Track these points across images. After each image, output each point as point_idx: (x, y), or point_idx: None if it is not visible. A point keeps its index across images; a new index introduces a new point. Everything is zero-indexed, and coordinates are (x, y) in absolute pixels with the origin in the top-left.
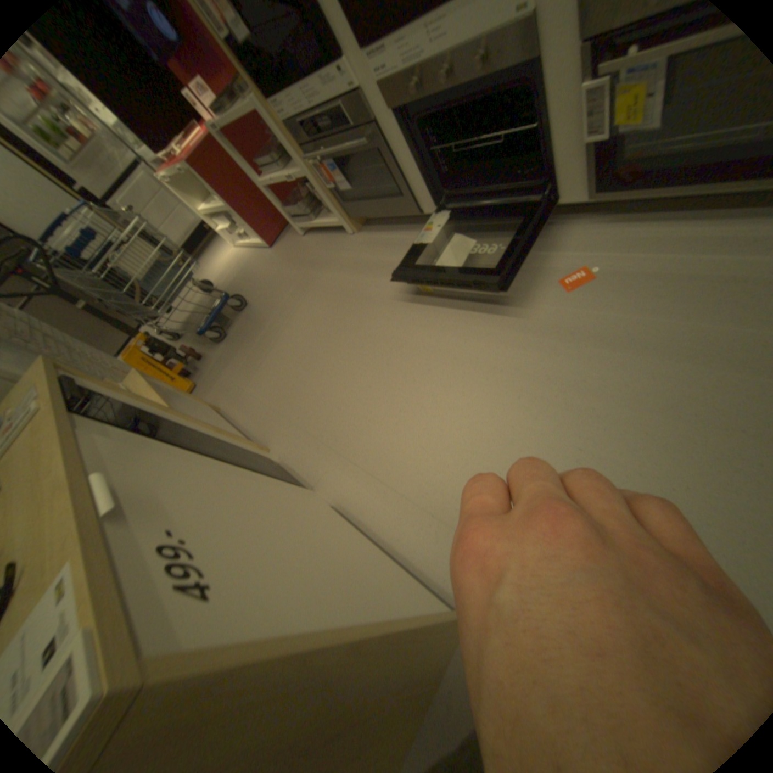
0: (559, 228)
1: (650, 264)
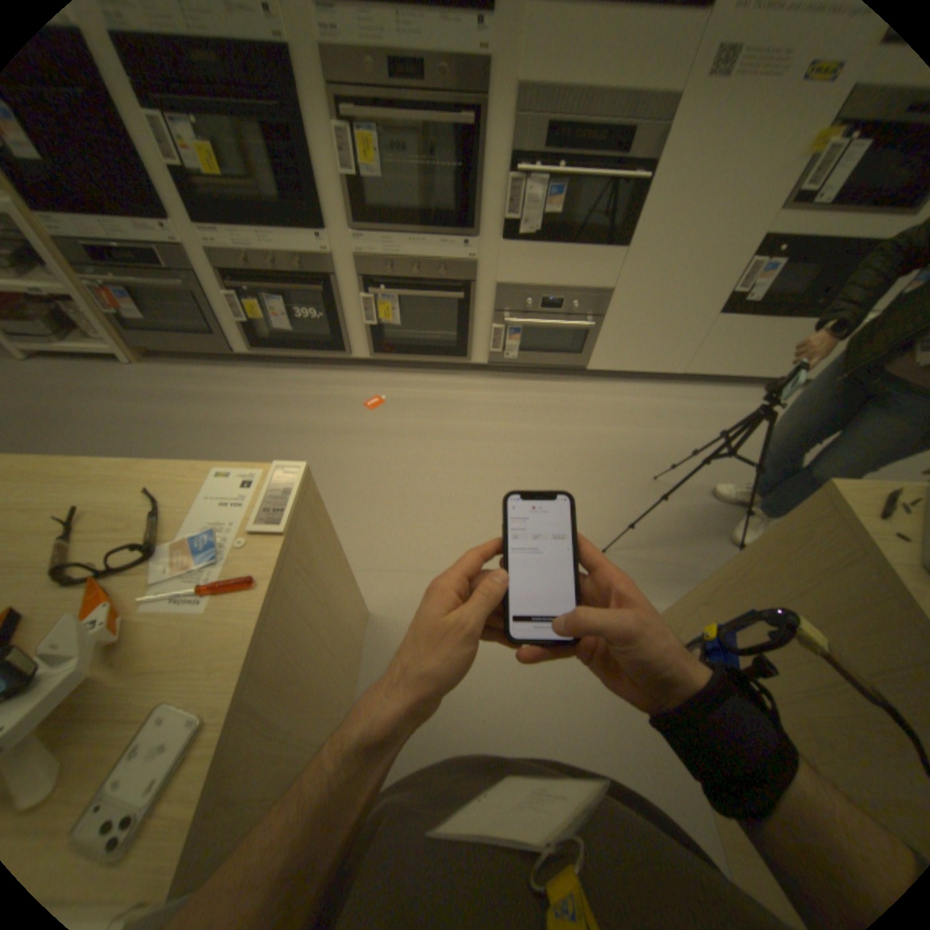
0: (353, 376)
1: (410, 397)
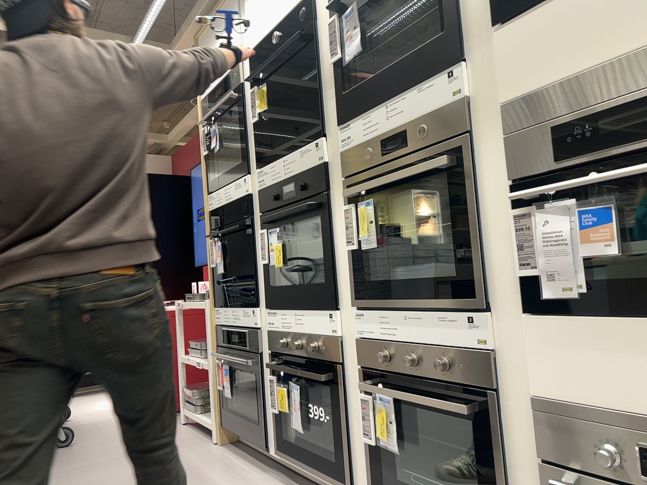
0: None
1: None
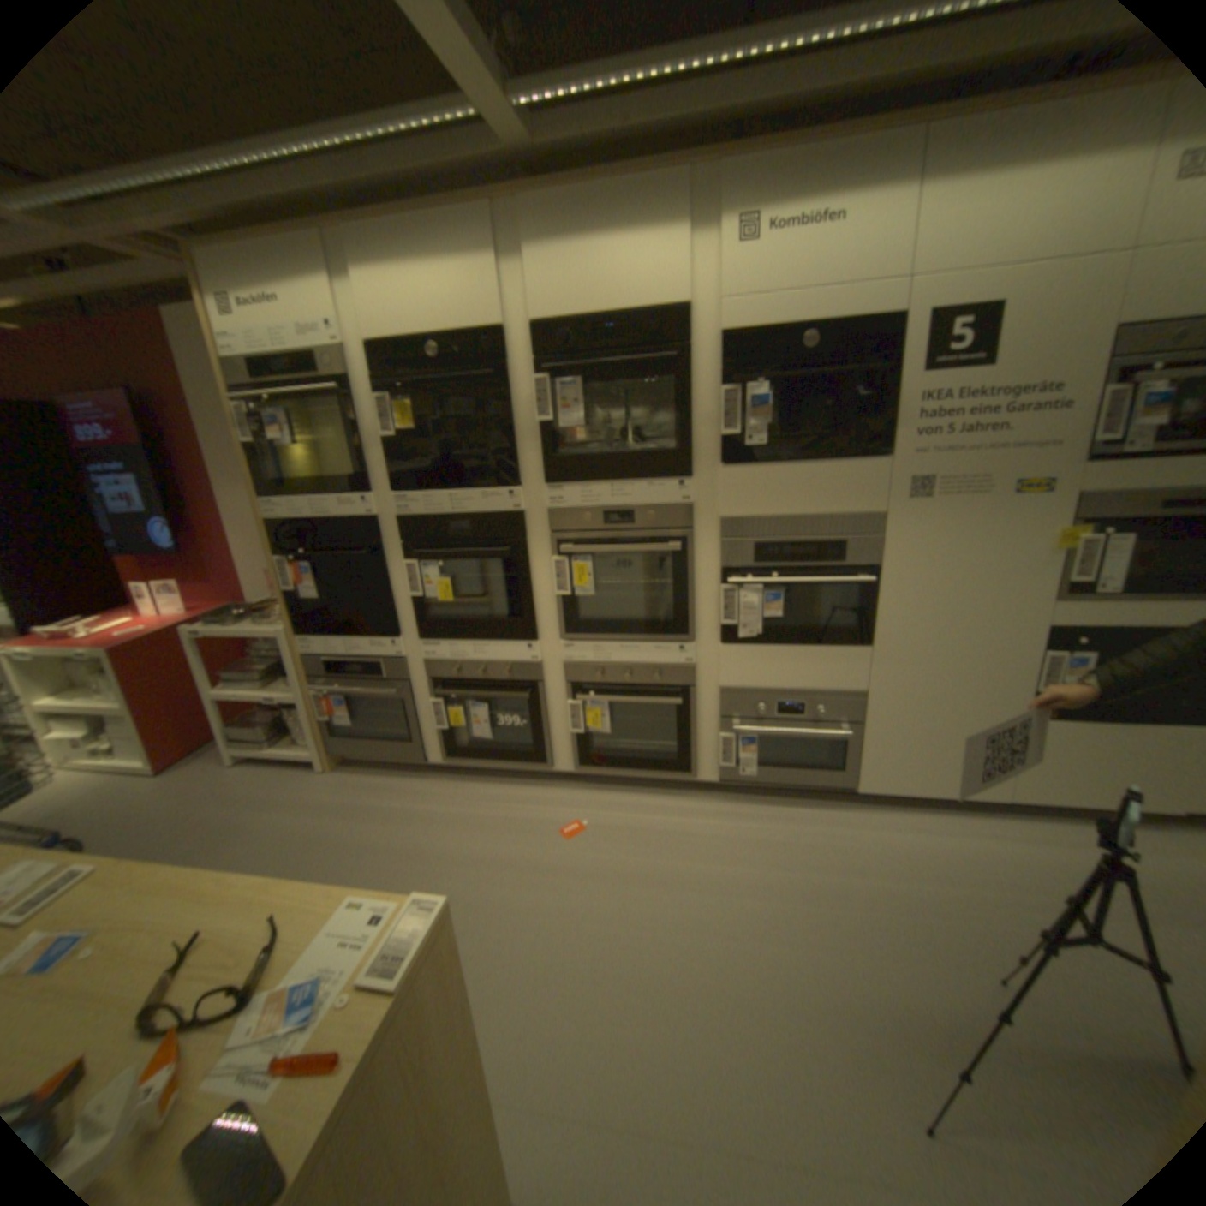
0: (552, 794)
1: (618, 825)
